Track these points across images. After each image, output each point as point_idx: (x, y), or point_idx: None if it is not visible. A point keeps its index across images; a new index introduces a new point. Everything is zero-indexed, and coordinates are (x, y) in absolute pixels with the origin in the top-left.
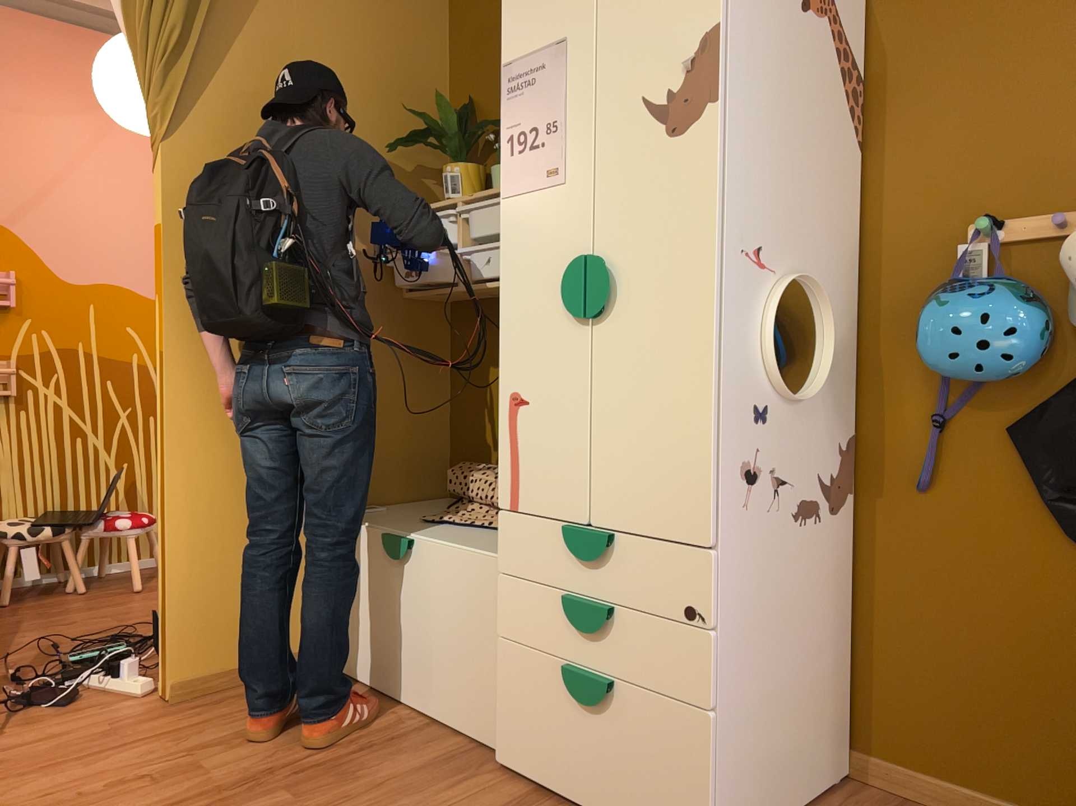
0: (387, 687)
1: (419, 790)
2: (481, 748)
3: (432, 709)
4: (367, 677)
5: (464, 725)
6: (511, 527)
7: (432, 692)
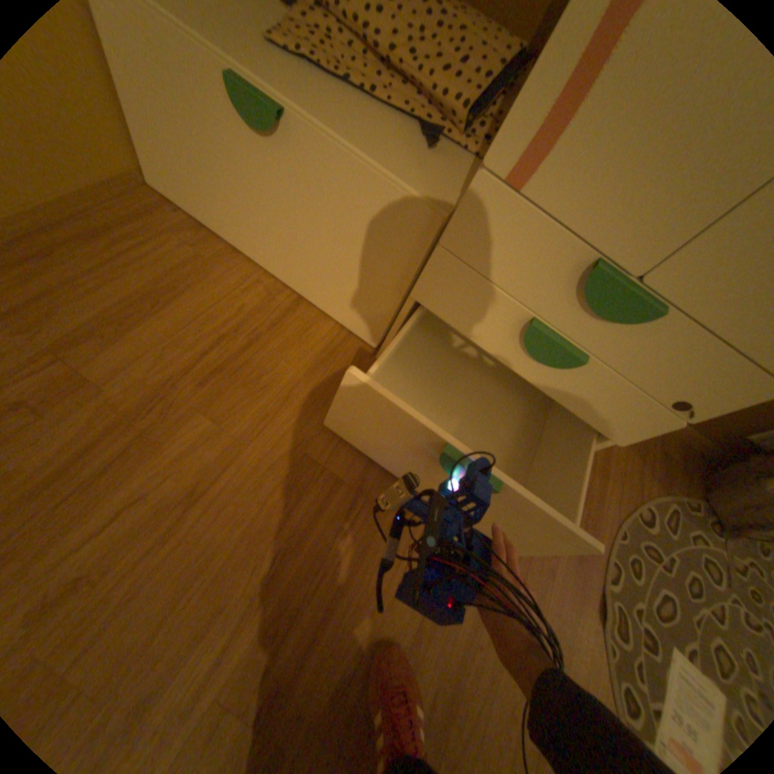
0: (246, 248)
1: (325, 397)
2: (354, 335)
3: (302, 289)
4: (219, 229)
5: (338, 315)
6: (494, 202)
7: (304, 278)
